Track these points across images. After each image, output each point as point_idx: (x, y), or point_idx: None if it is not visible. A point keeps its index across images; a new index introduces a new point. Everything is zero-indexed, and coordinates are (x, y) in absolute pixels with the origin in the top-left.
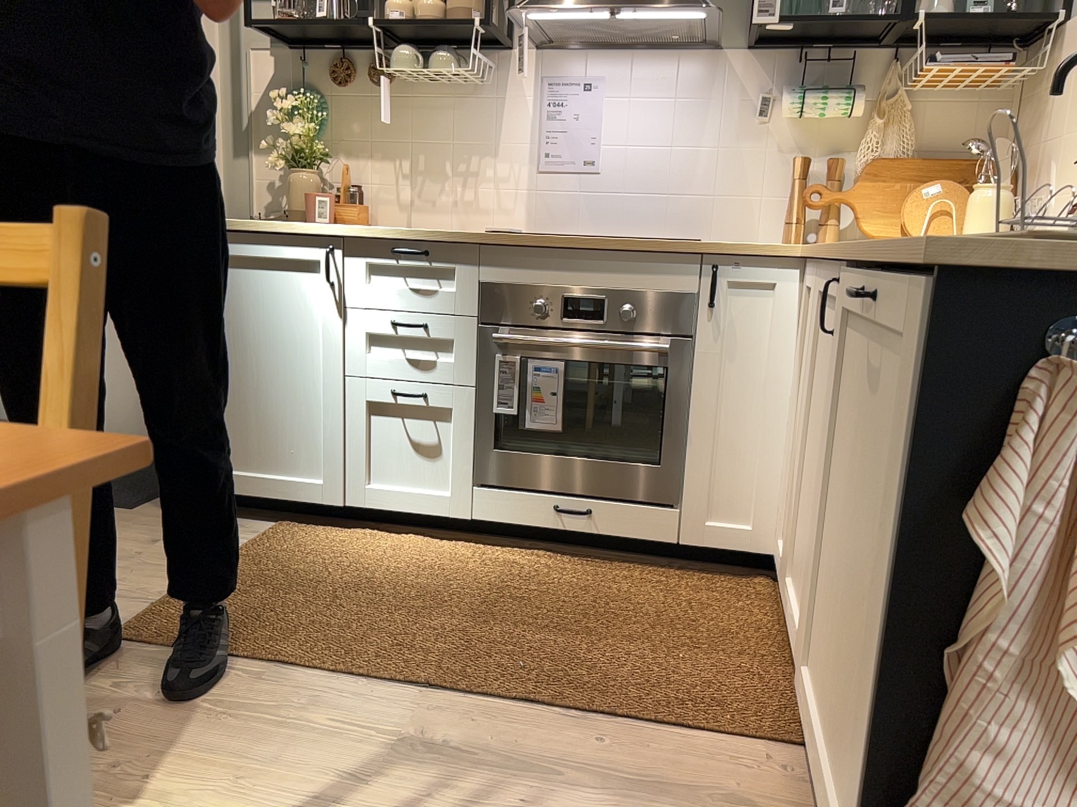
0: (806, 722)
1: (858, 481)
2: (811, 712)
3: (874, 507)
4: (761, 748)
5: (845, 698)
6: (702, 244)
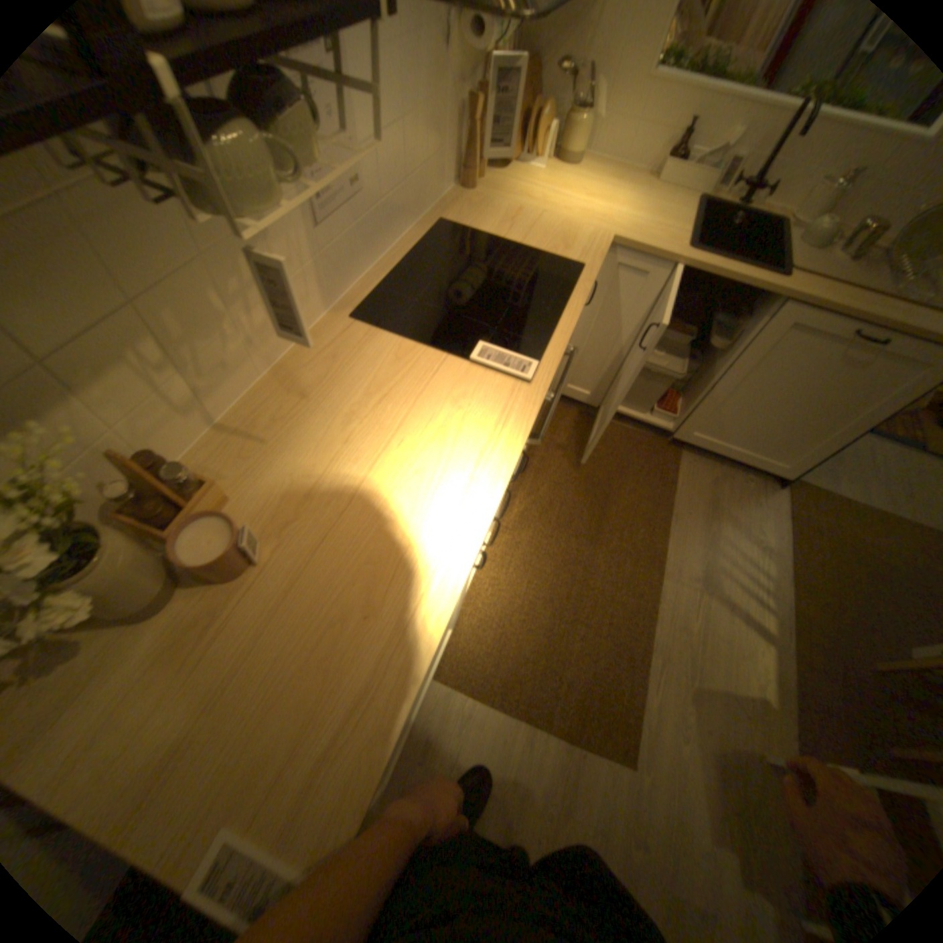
0: (707, 446)
1: (814, 386)
2: (718, 443)
3: (845, 397)
4: (685, 462)
5: (782, 439)
6: (584, 262)
